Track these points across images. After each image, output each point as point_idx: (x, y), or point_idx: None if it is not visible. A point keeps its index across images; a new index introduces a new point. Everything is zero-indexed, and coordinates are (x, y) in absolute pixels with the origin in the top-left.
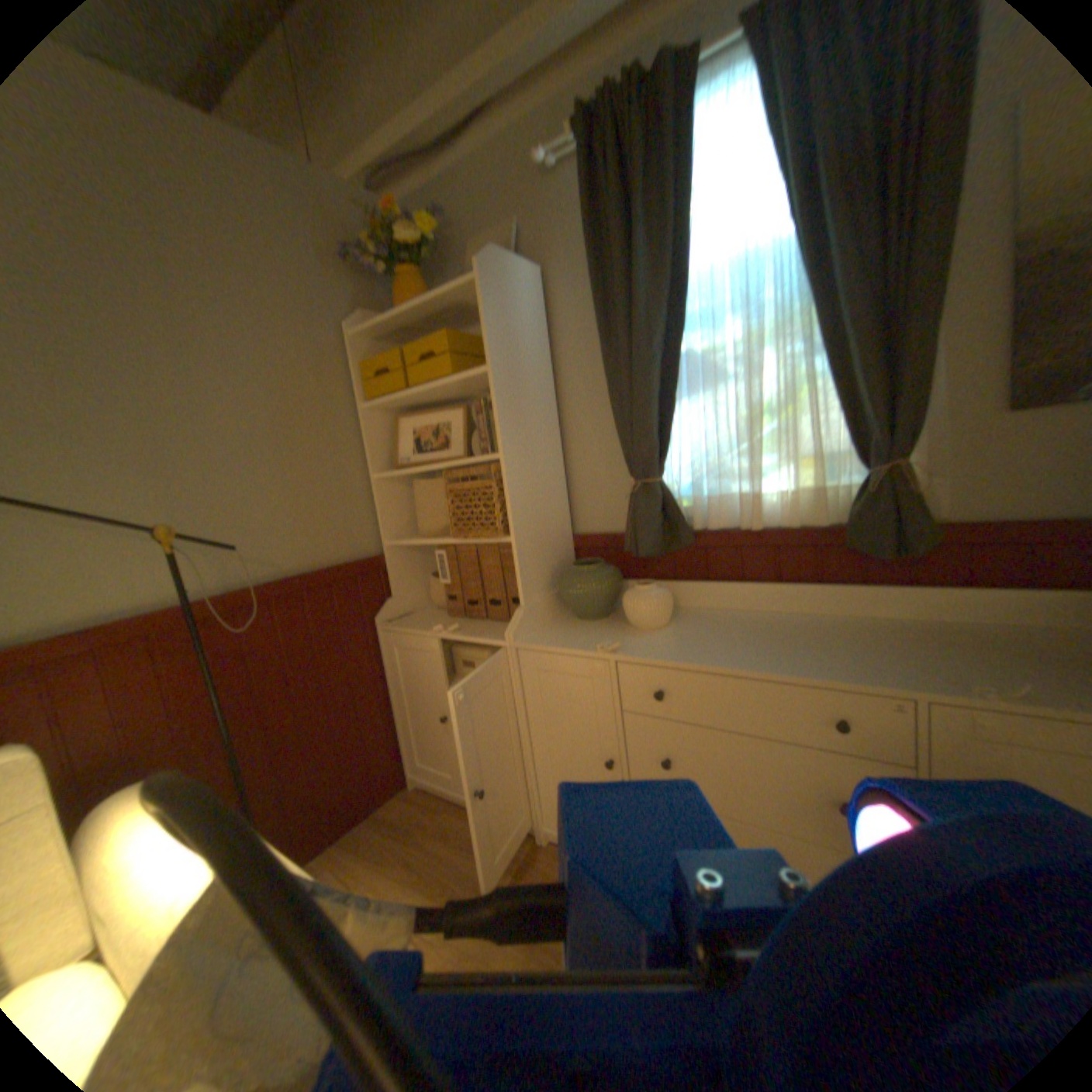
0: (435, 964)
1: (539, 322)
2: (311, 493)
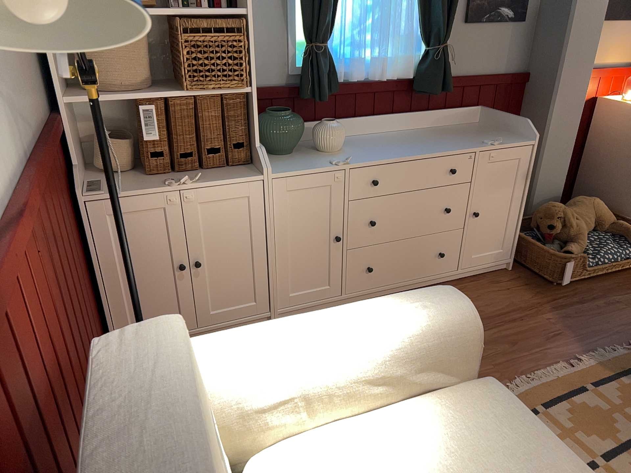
0: None
1: None
2: None
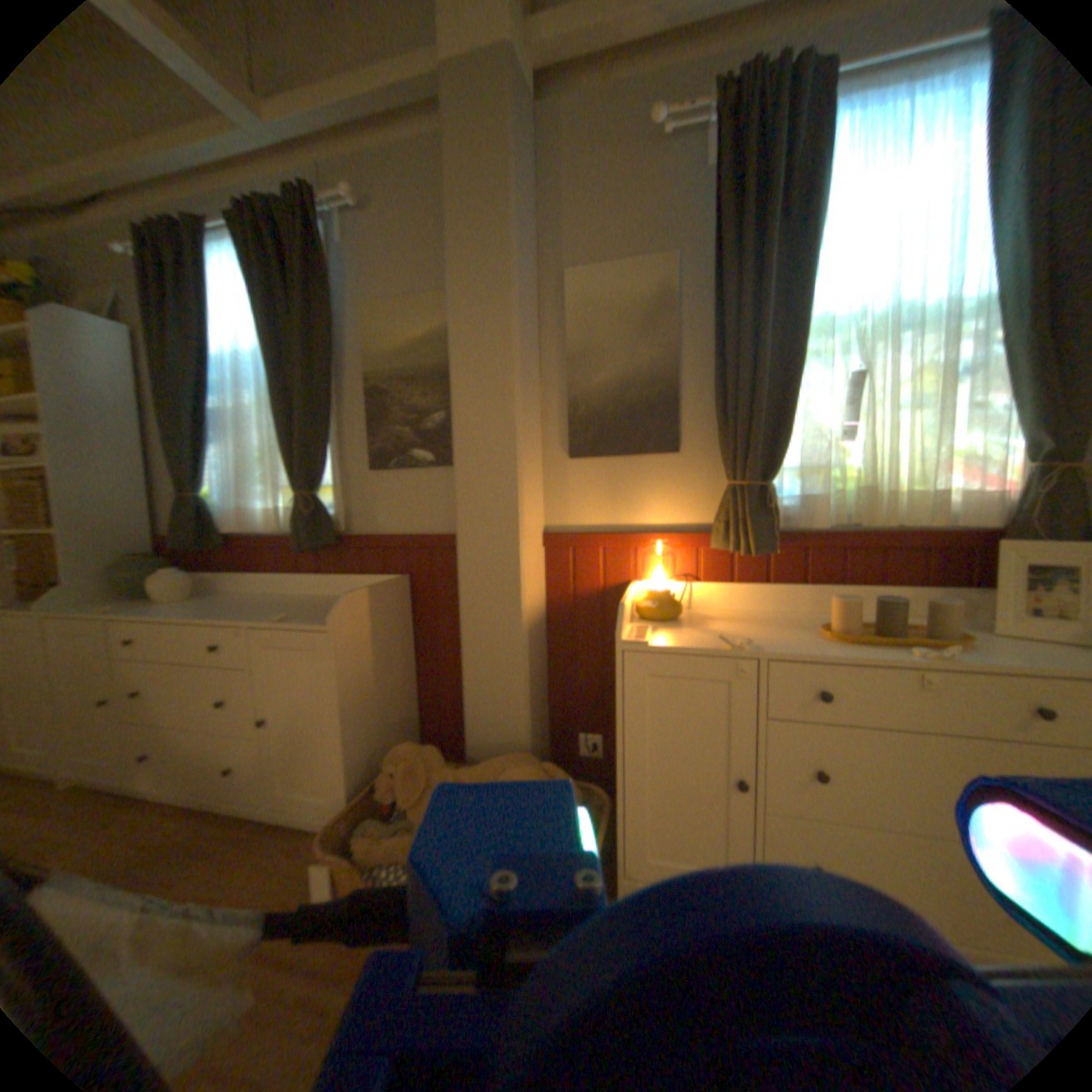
0: None
1: (122, 370)
2: None
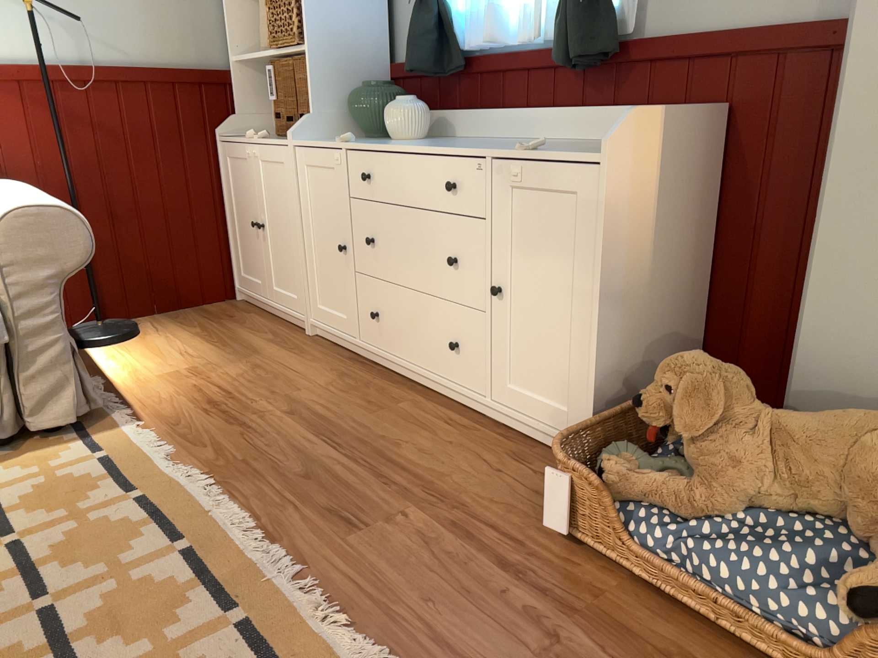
0: (186, 363)
1: None
2: (162, 0)
